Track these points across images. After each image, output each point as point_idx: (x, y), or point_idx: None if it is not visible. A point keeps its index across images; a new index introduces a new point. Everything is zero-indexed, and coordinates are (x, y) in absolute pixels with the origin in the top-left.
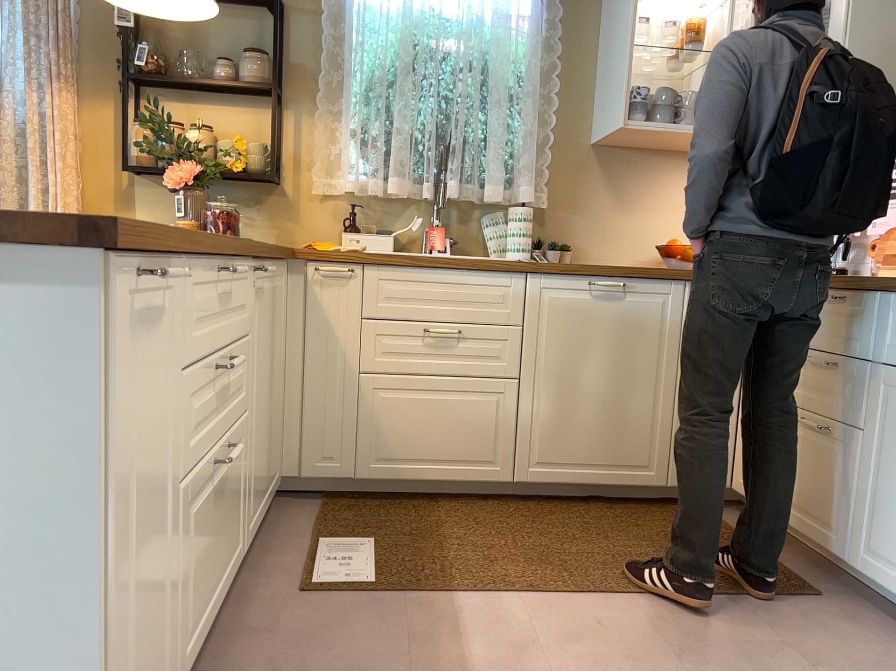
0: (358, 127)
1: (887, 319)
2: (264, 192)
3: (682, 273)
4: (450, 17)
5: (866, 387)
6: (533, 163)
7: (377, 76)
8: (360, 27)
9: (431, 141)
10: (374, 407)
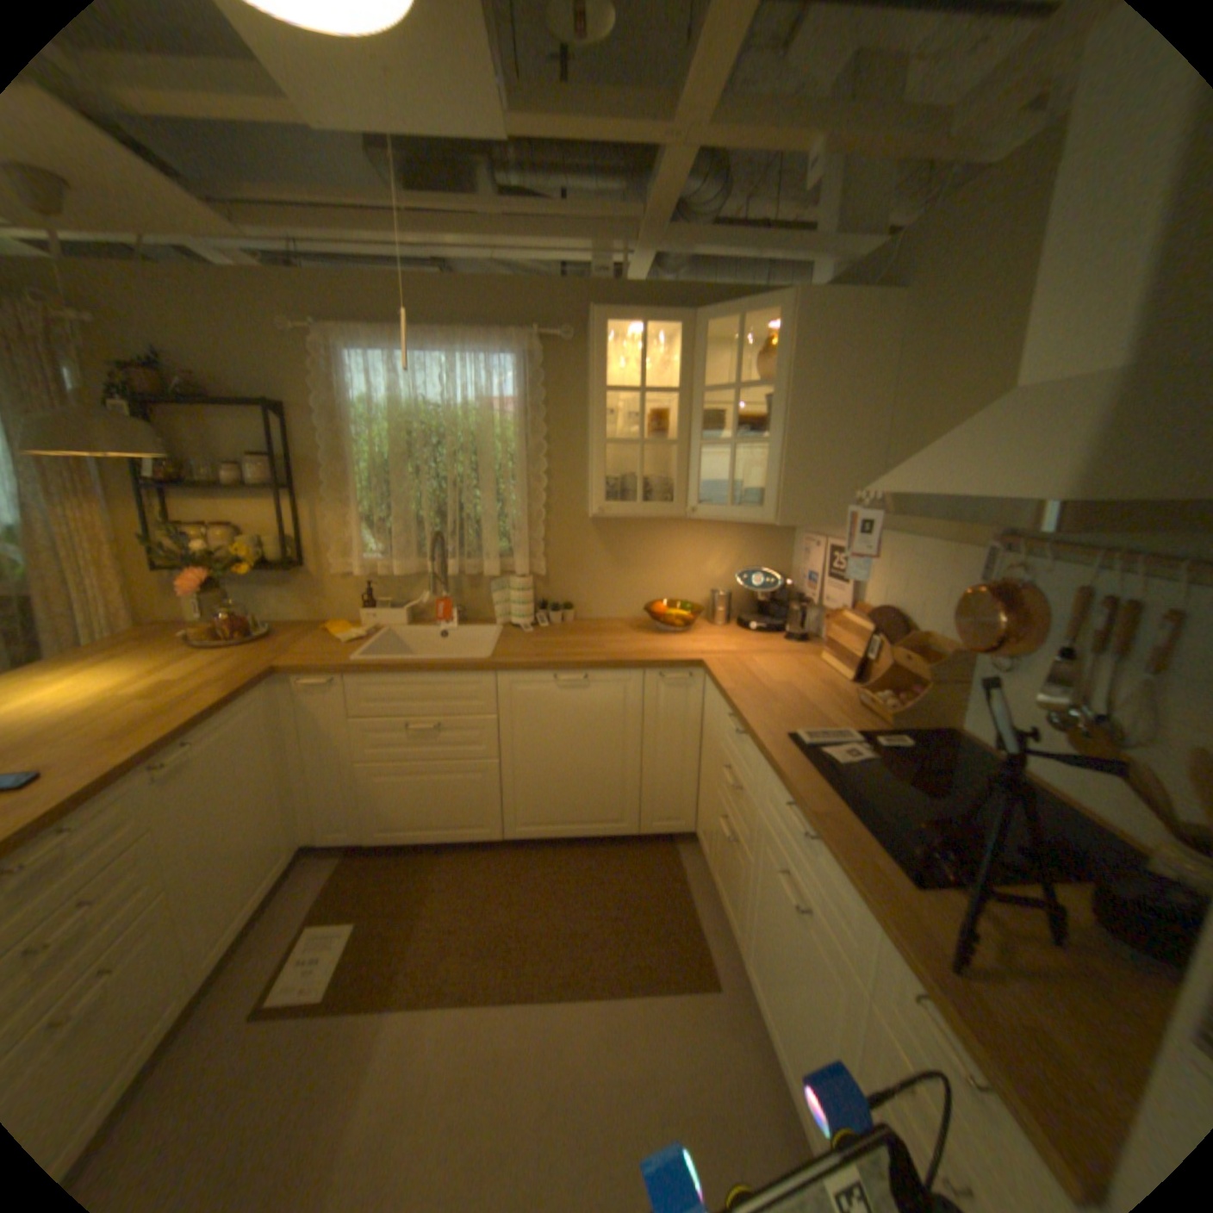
0: (365, 514)
1: (767, 777)
2: (290, 575)
3: (638, 665)
4: (439, 404)
5: (756, 825)
6: (531, 535)
7: (372, 469)
8: (351, 423)
9: (430, 526)
10: (371, 790)
